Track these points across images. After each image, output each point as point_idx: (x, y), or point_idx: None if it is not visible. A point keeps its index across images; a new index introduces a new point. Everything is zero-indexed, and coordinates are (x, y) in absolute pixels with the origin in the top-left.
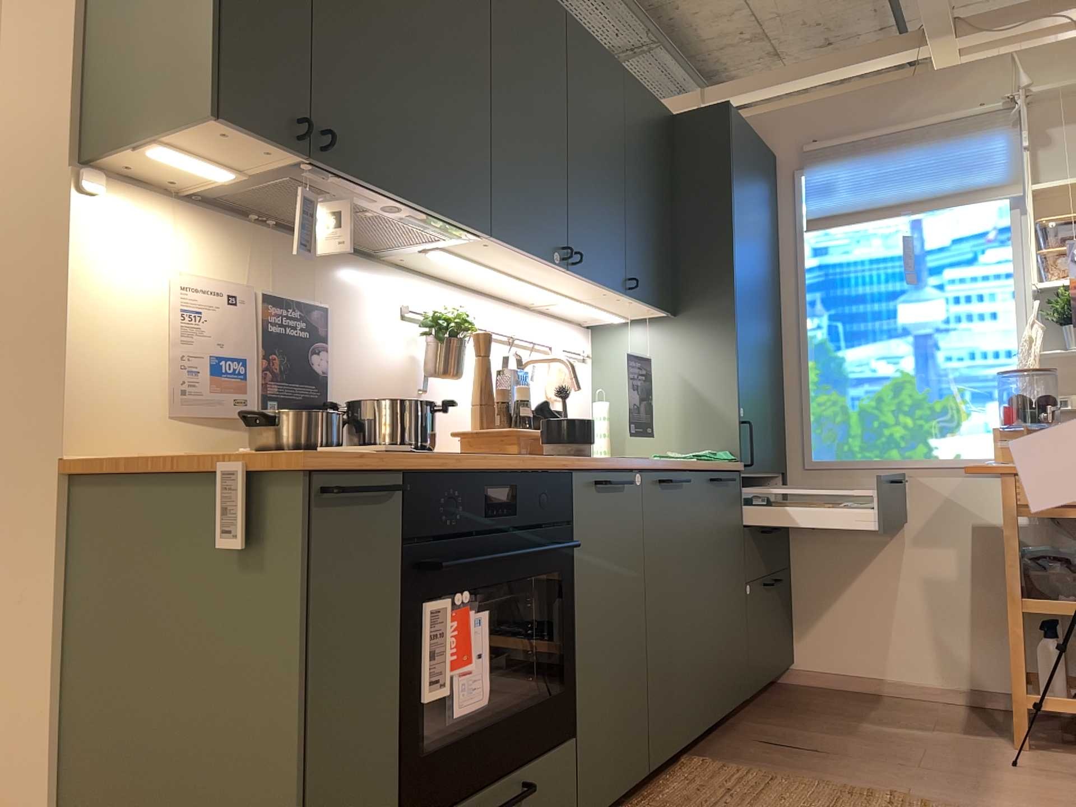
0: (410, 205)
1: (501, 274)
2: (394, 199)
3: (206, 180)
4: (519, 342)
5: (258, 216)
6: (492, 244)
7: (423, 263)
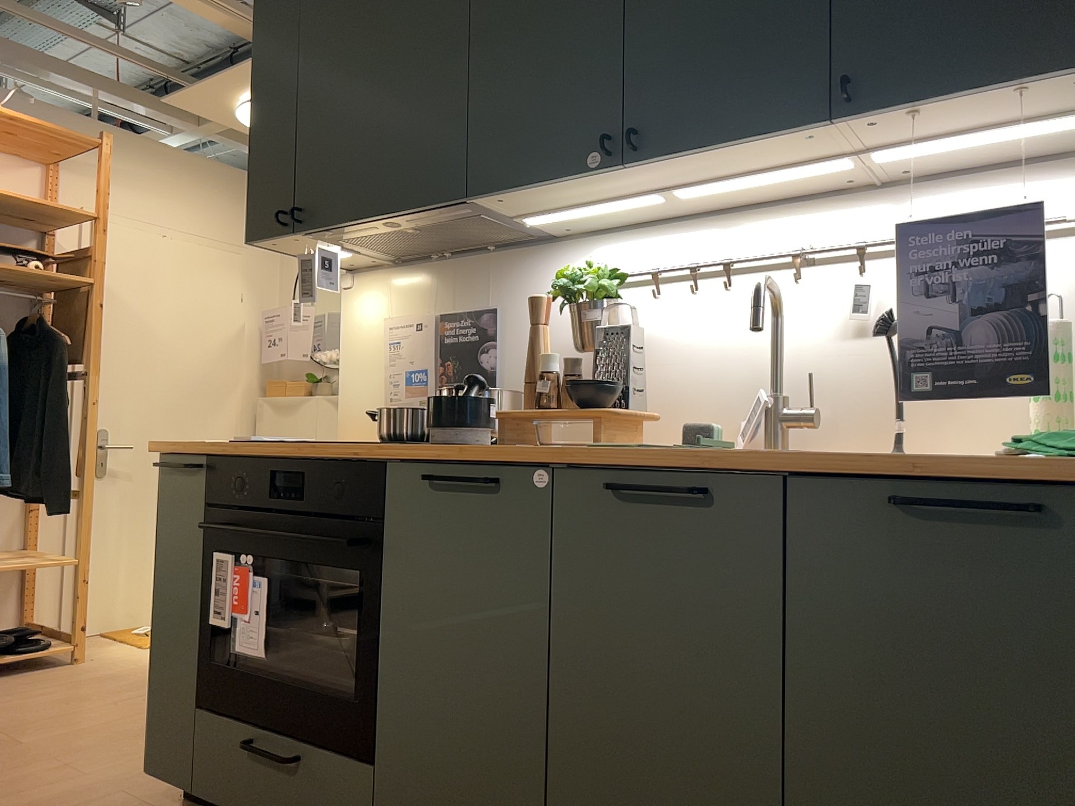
0: (382, 219)
1: (628, 201)
2: (370, 222)
3: (359, 256)
4: (830, 256)
5: (433, 255)
6: (503, 197)
7: (594, 222)
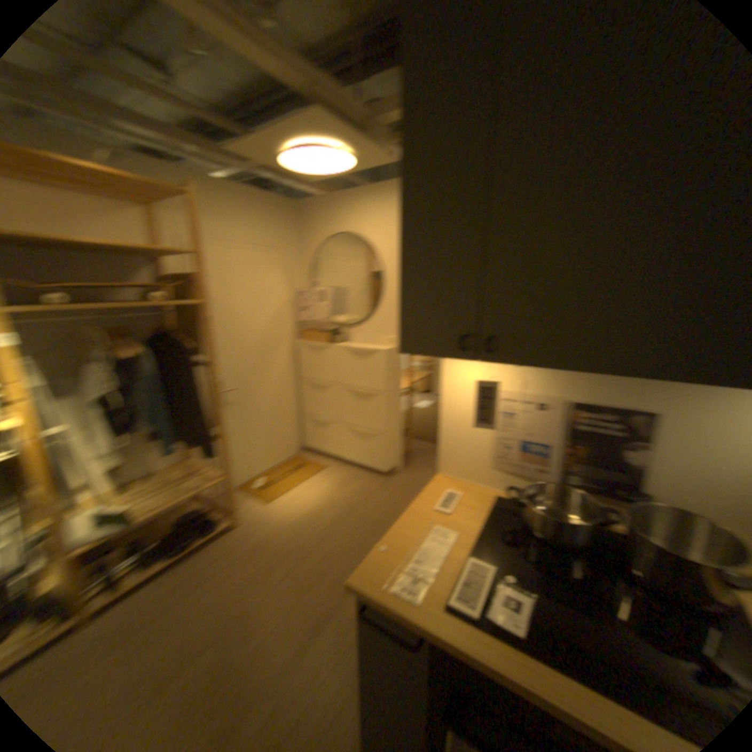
0: (644, 374)
1: None
2: (612, 371)
3: None
4: None
5: None
6: None
7: None
